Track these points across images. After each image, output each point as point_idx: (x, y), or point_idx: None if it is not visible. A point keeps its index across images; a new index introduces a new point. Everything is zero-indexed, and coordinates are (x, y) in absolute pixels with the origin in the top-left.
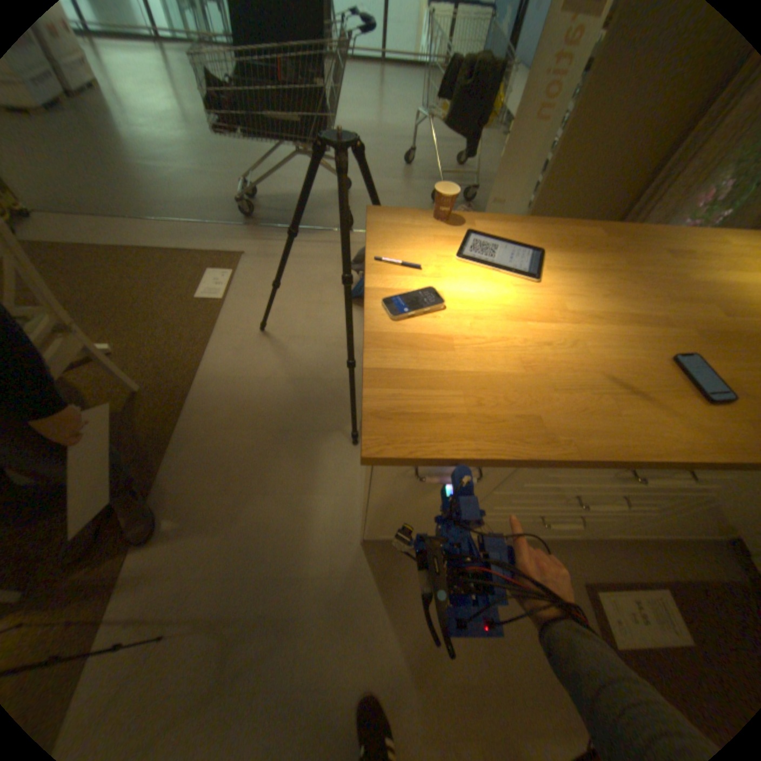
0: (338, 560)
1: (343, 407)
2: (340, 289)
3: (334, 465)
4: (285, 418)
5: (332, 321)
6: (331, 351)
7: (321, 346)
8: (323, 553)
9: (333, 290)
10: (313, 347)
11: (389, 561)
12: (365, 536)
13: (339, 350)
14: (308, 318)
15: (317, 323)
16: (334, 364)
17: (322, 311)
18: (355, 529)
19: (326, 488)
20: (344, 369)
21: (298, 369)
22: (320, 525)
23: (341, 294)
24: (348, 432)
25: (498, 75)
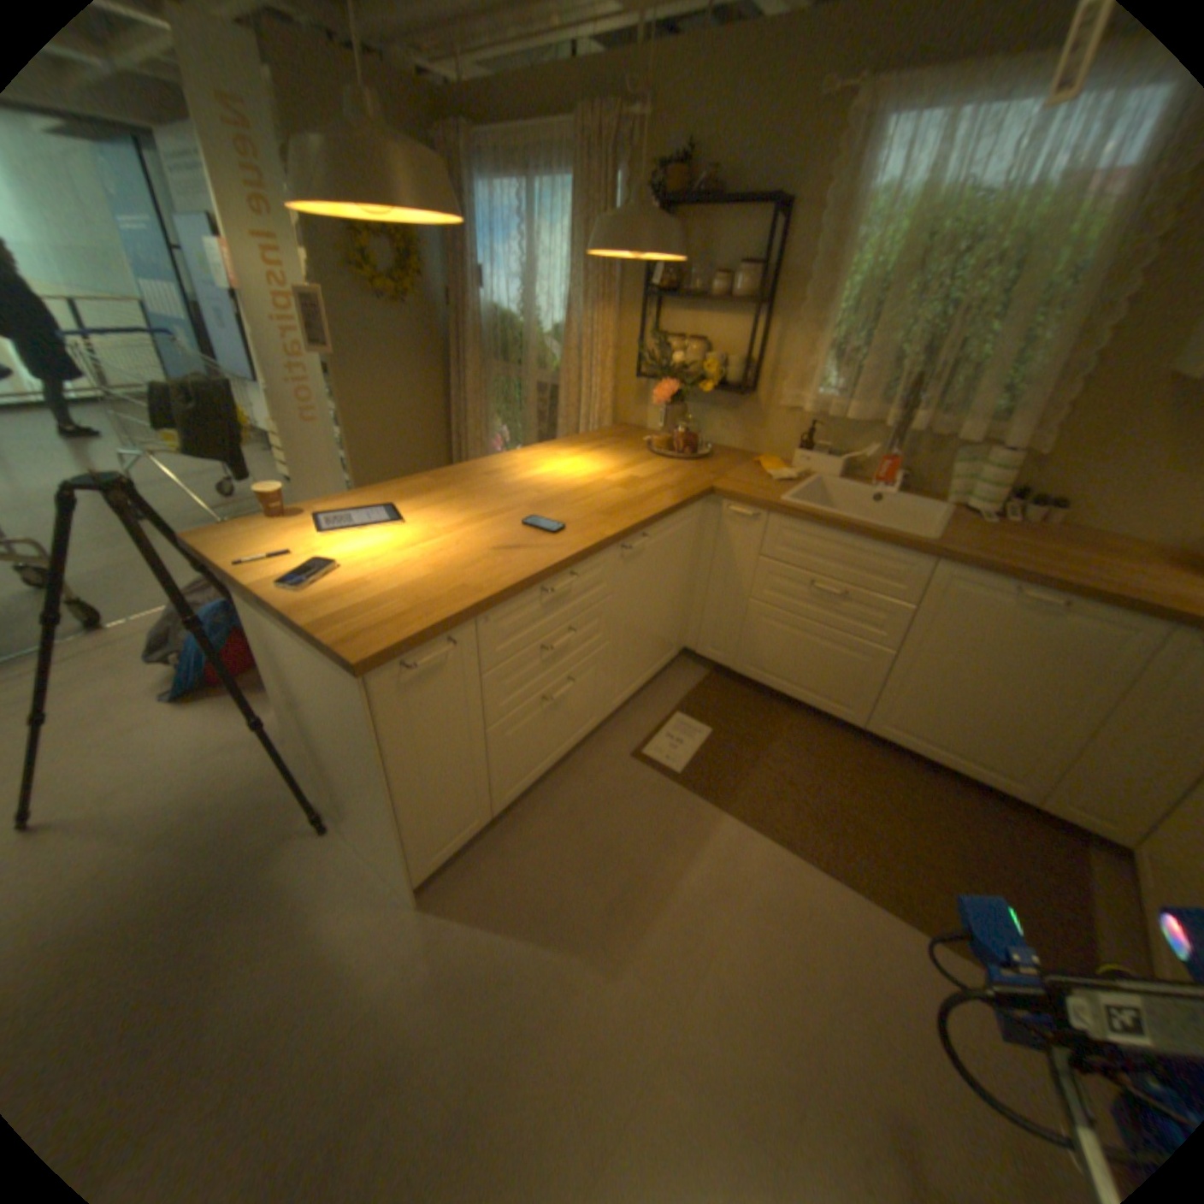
0: (399, 950)
1: (270, 814)
2: (143, 701)
3: (309, 876)
4: (178, 892)
5: (163, 740)
6: (192, 772)
7: (169, 777)
8: (374, 963)
9: (129, 708)
10: (154, 787)
11: (459, 894)
12: (410, 873)
13: (206, 762)
14: (111, 763)
15: (135, 758)
16: (211, 782)
17: (133, 740)
18: (395, 905)
19: (320, 904)
20: (234, 777)
21: (150, 826)
22: (344, 944)
23: (150, 704)
24: (302, 831)
25: (220, 394)
